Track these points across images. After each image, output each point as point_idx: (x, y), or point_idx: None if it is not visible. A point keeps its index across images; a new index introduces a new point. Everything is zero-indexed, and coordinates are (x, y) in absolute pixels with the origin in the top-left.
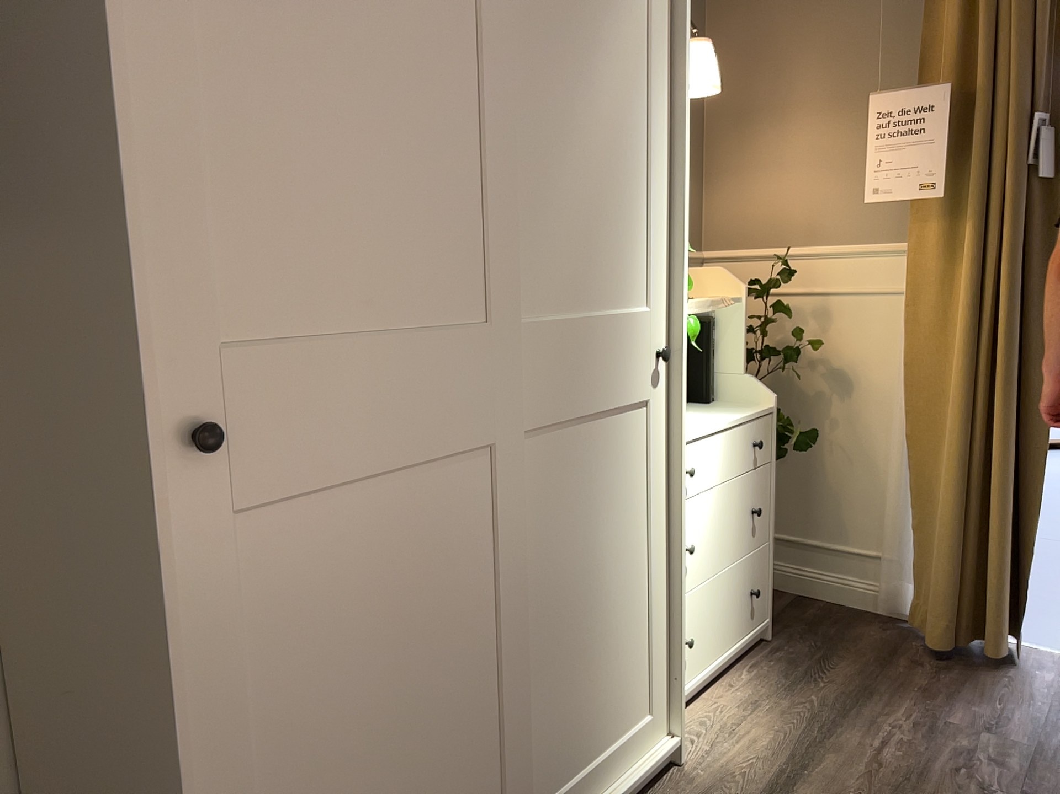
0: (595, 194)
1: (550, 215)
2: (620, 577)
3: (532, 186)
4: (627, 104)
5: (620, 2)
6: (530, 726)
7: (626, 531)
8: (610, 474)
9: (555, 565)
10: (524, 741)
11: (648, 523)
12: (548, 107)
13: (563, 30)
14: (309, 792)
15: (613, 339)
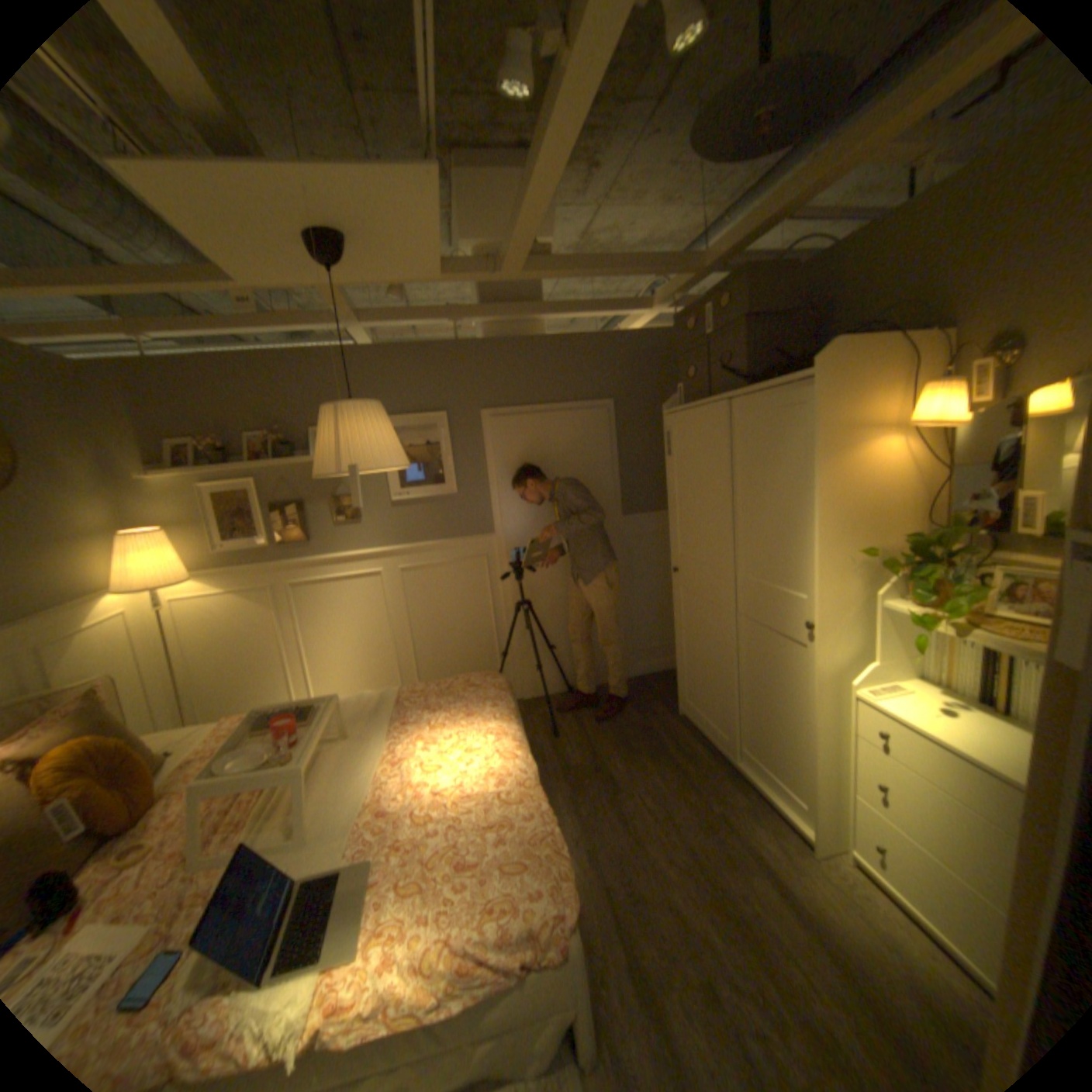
0: (774, 526)
1: (751, 533)
2: (791, 726)
3: (744, 521)
4: (795, 478)
5: (790, 425)
6: (740, 725)
7: (795, 707)
8: (784, 667)
9: (754, 679)
10: (731, 722)
11: (810, 718)
12: (750, 488)
13: (757, 453)
14: (686, 658)
15: (782, 600)
